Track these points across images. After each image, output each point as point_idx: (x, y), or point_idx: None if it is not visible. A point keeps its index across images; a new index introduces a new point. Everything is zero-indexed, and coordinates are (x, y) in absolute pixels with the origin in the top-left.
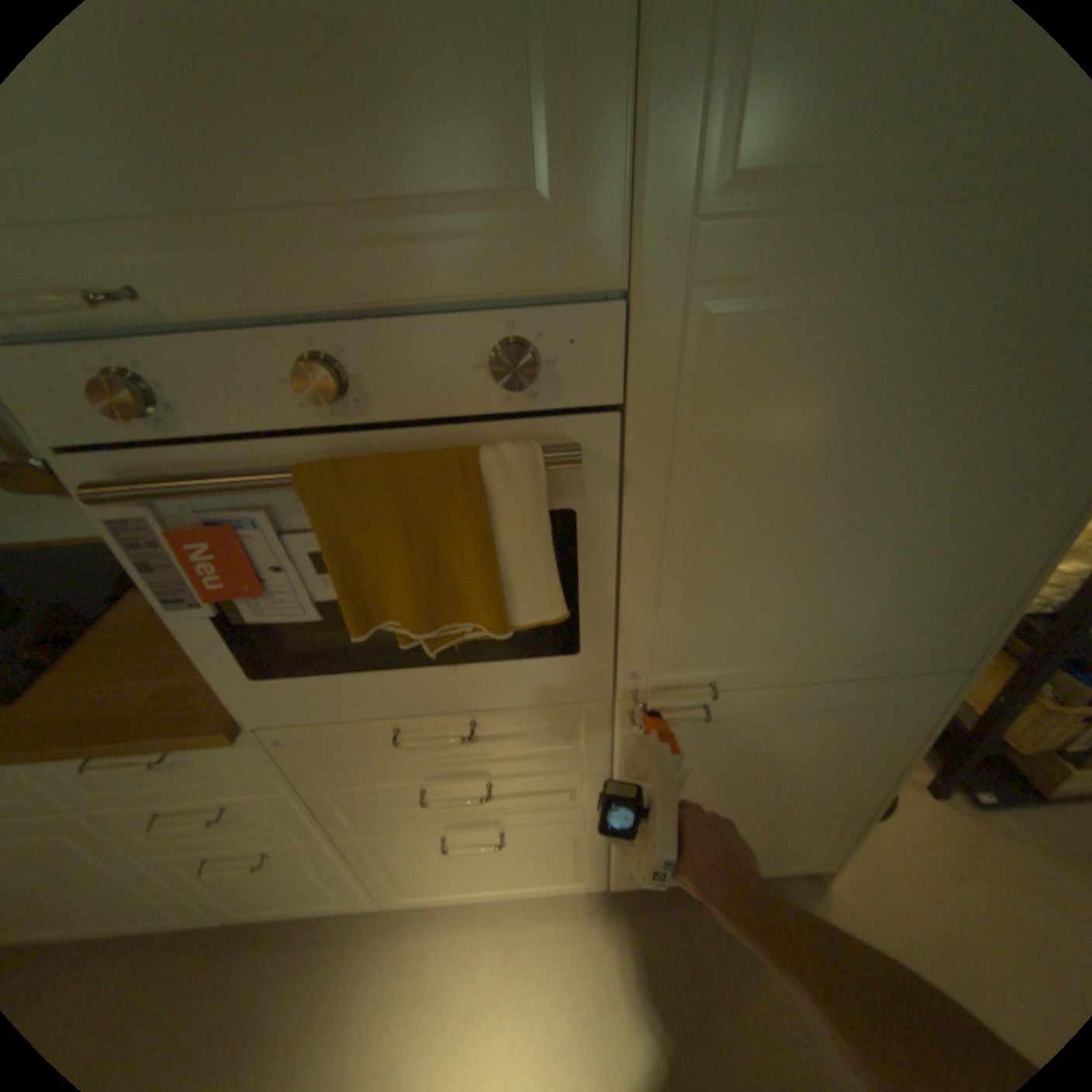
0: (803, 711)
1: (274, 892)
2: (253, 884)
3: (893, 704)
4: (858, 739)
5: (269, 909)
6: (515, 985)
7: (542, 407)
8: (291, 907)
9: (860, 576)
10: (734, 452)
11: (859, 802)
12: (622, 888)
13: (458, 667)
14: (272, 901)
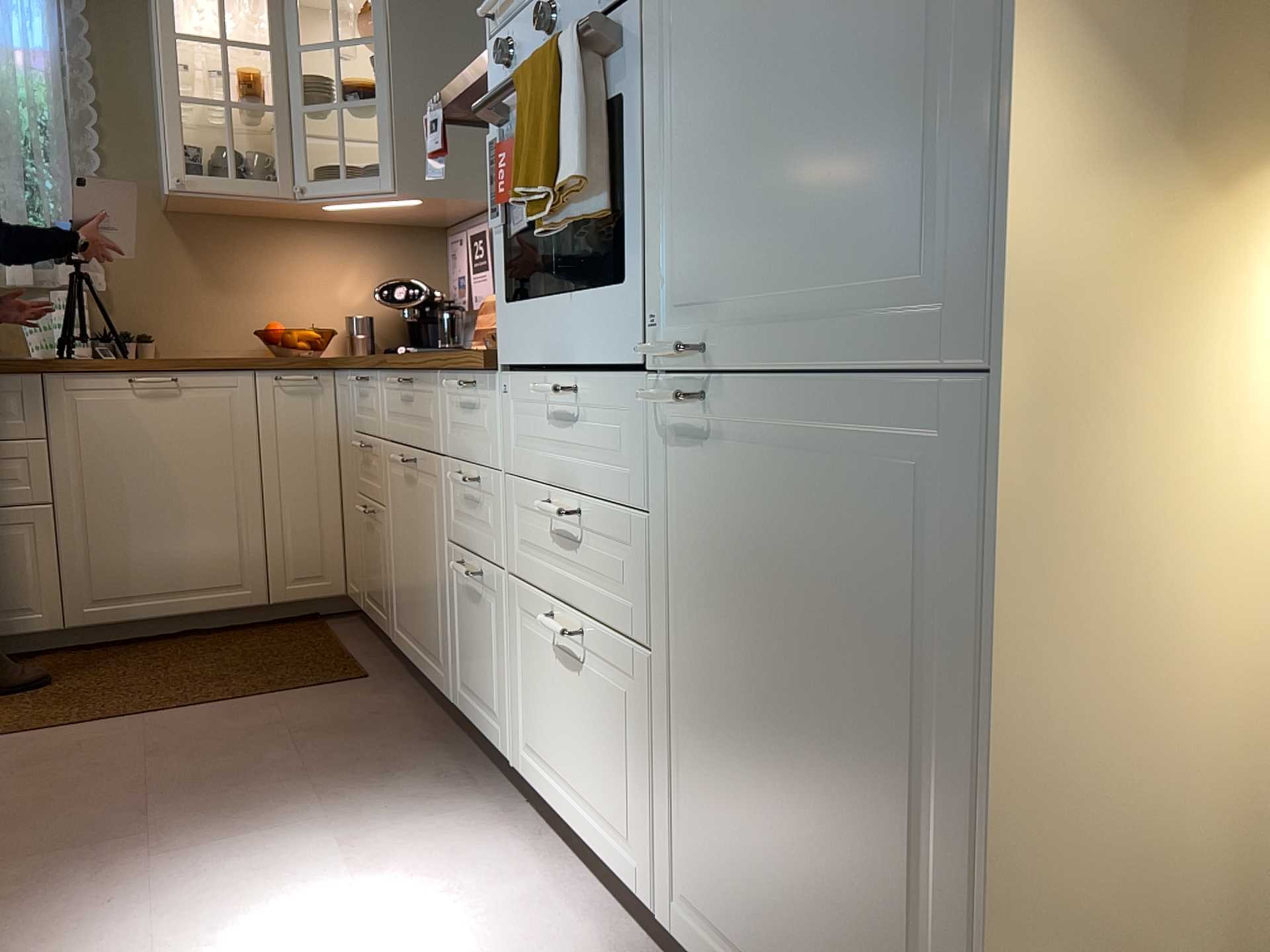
0: (808, 444)
1: (479, 658)
2: (473, 631)
3: (916, 457)
4: (890, 559)
5: (473, 695)
6: (509, 930)
7: (619, 4)
8: (481, 702)
9: (808, 146)
10: (699, 4)
11: (953, 850)
12: (674, 925)
13: (578, 297)
14: (476, 677)
